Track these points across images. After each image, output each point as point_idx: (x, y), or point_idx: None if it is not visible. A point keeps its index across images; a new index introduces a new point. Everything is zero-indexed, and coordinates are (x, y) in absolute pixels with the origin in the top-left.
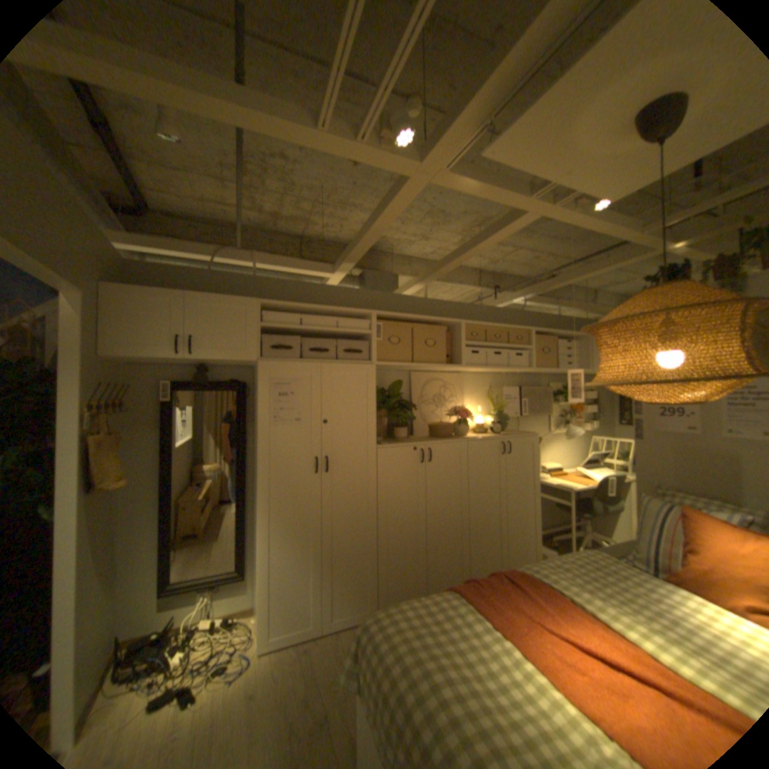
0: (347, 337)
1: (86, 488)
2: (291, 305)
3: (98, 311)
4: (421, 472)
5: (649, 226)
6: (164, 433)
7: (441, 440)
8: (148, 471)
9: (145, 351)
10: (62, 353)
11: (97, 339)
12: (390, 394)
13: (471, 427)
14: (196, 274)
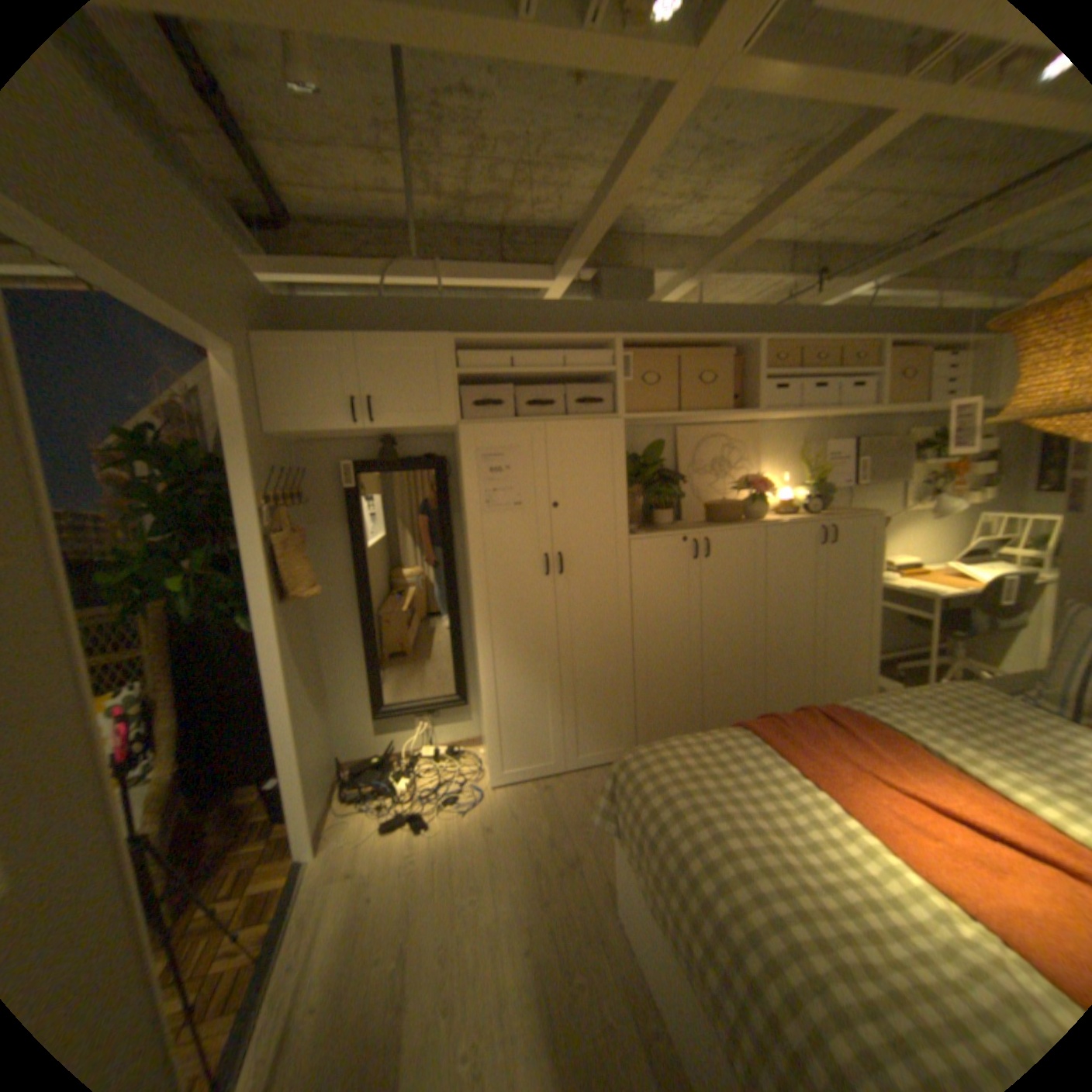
0: (580, 379)
1: (281, 595)
2: (497, 337)
3: (255, 373)
4: (694, 572)
5: None
6: (354, 529)
7: (725, 526)
8: (344, 576)
9: (318, 422)
10: (226, 431)
11: (261, 411)
12: (647, 462)
13: (773, 505)
14: (364, 306)
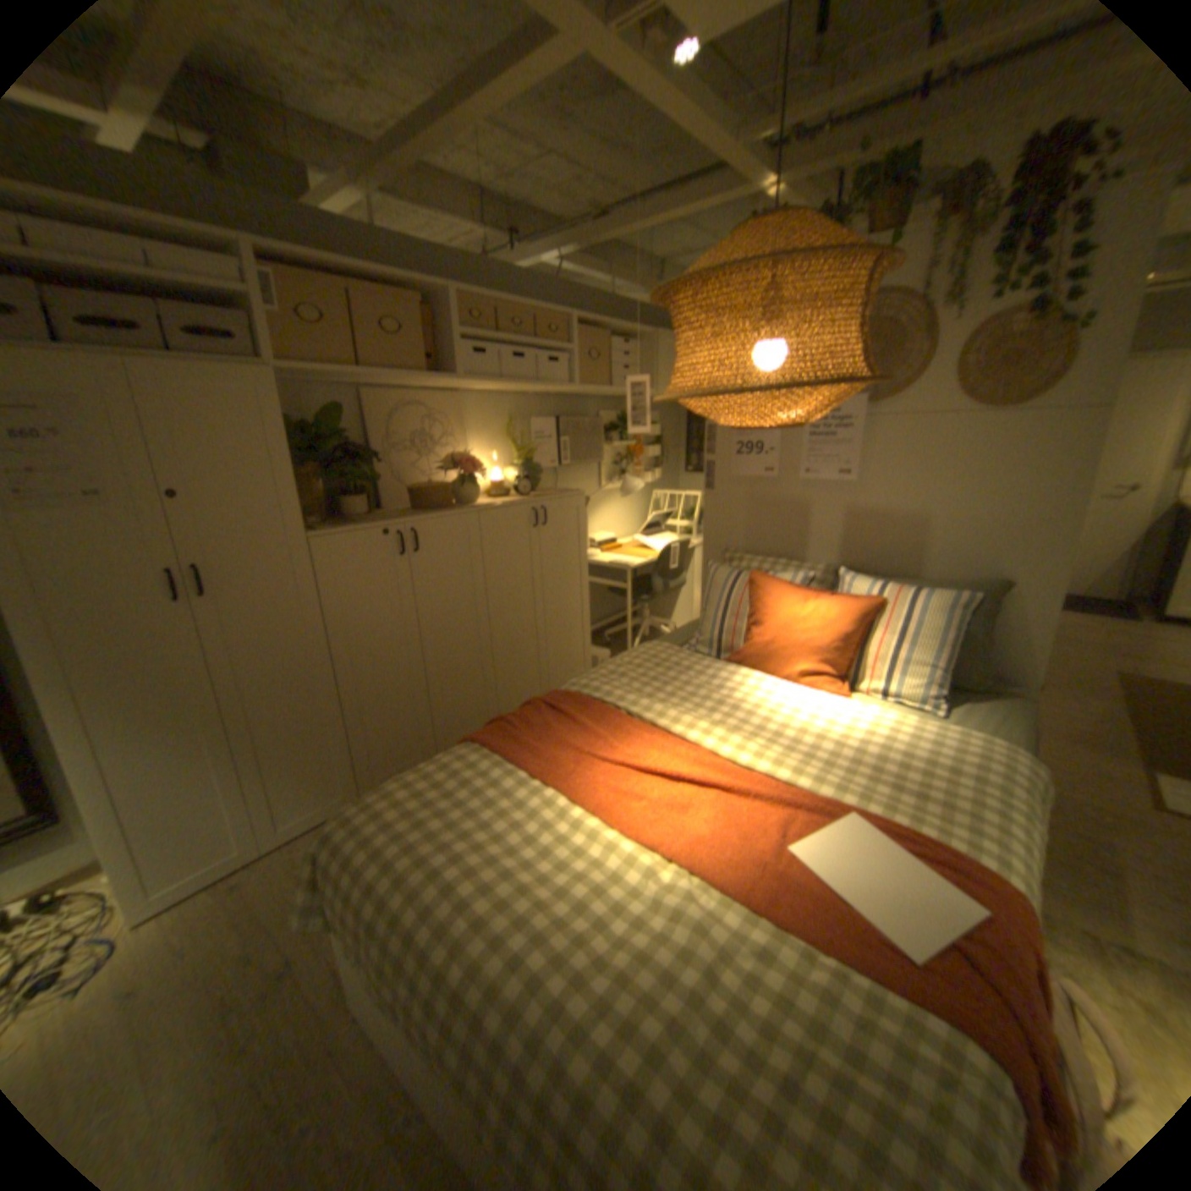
0: (189, 294)
1: None
2: None
3: None
4: (404, 568)
5: (748, 127)
6: None
7: (434, 511)
8: None
9: None
10: None
11: None
12: (322, 430)
13: (485, 485)
14: None
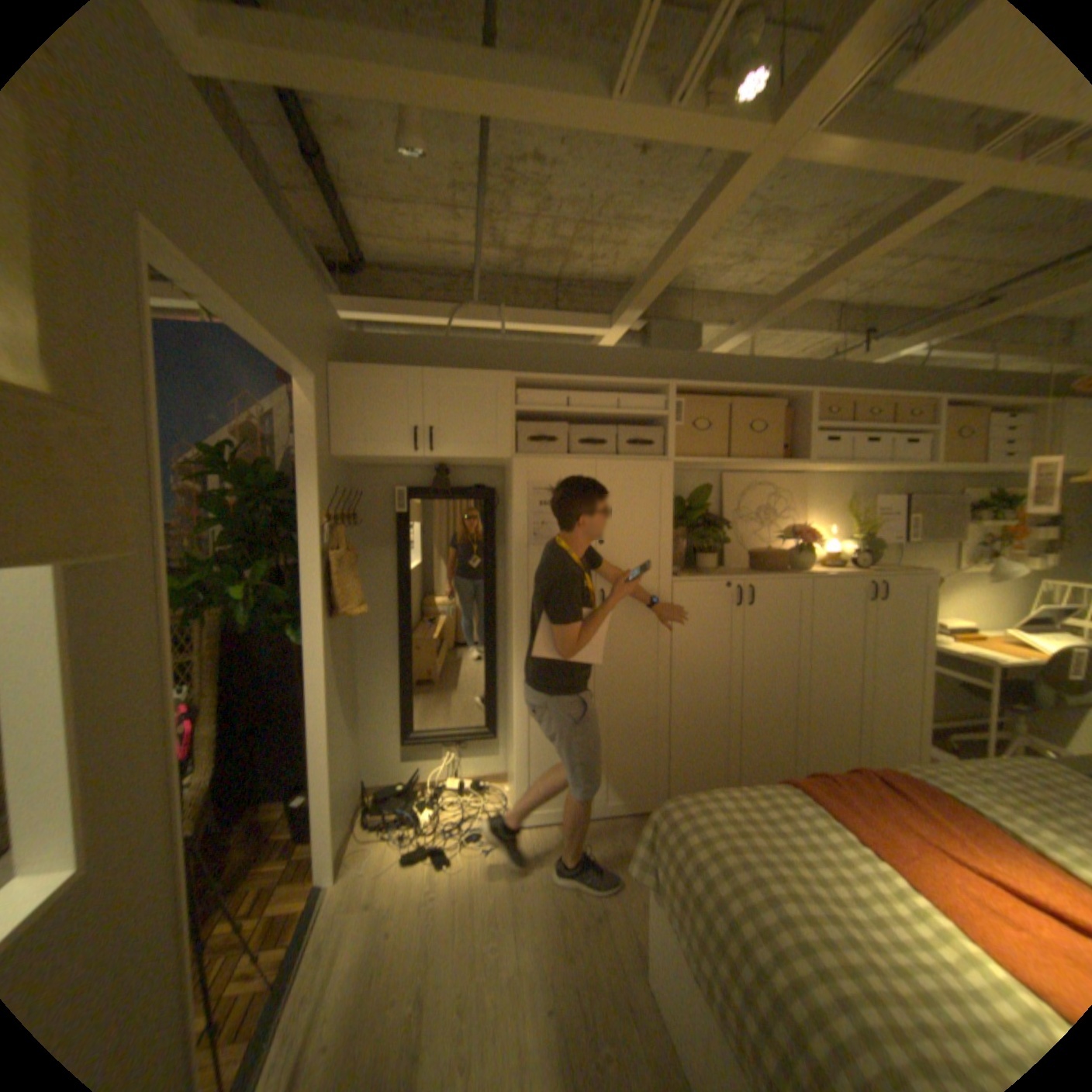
0: (631, 422)
1: (330, 611)
2: (556, 378)
3: (329, 400)
4: (736, 619)
5: None
6: (402, 552)
7: (771, 574)
8: (386, 598)
9: (382, 448)
10: (299, 451)
11: (330, 435)
12: (693, 505)
13: (818, 557)
14: (431, 345)
